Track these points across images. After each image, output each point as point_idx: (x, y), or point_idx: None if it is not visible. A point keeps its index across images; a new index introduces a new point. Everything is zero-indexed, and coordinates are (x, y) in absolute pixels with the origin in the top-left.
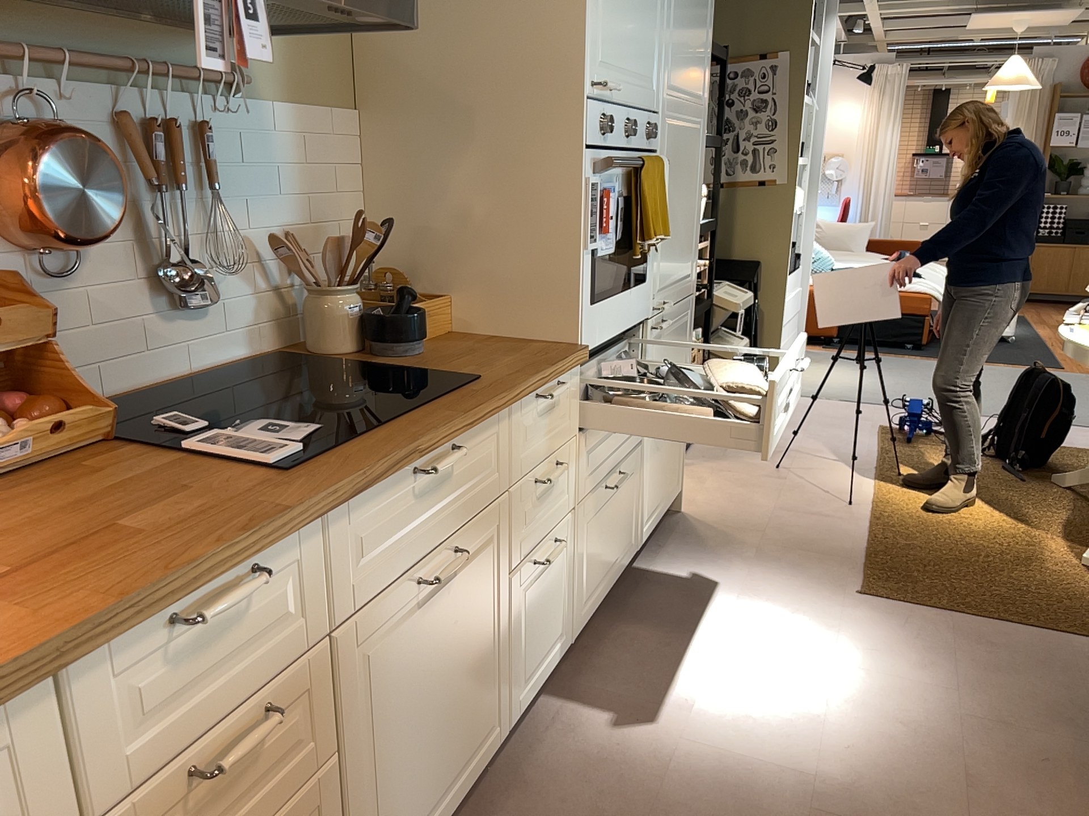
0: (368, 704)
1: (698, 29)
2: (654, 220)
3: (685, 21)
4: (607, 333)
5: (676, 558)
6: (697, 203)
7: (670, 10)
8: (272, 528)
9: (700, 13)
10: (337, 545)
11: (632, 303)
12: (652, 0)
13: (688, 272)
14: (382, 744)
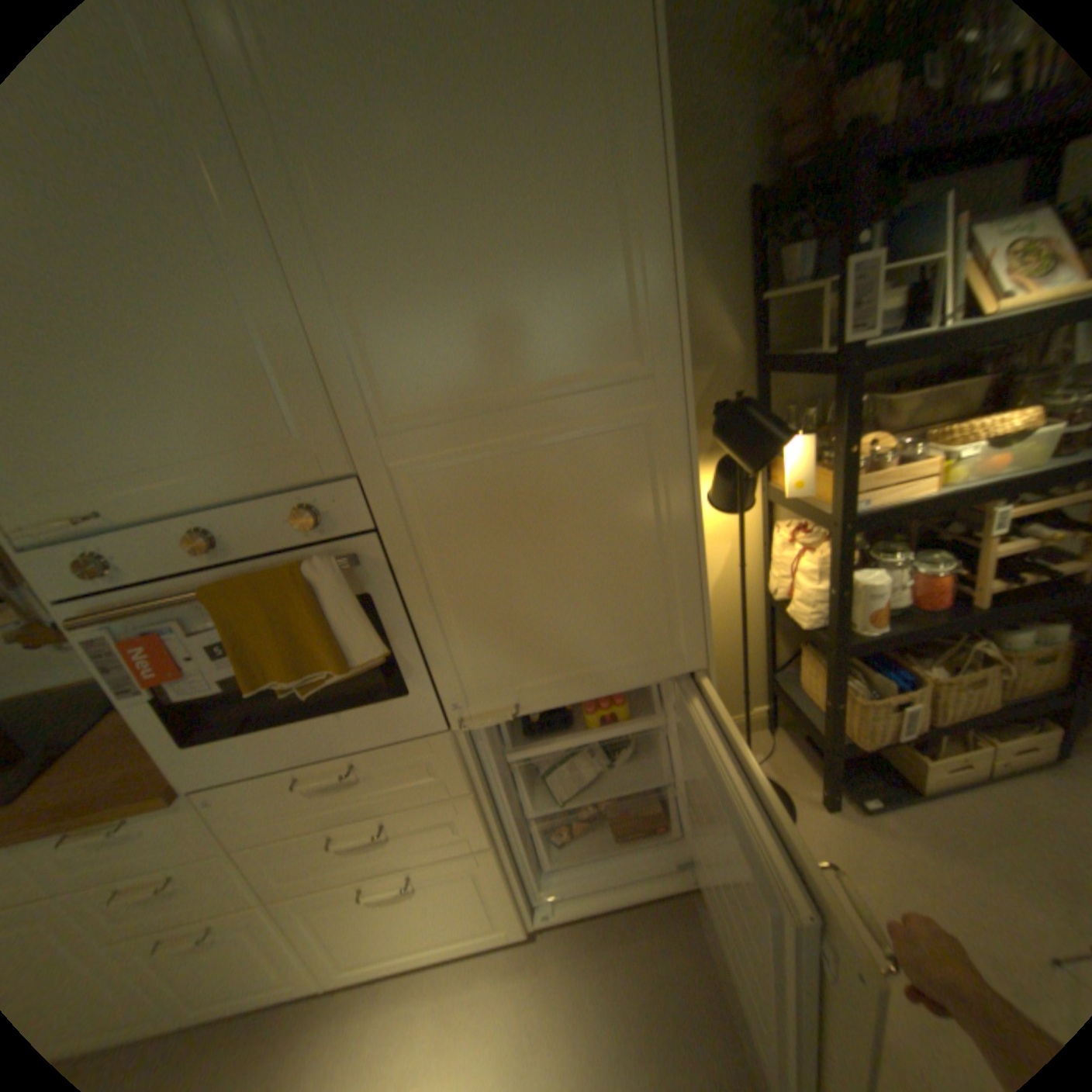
0: None
1: (530, 244)
2: (264, 662)
3: (423, 268)
4: (259, 768)
5: (604, 980)
6: (666, 544)
7: (304, 293)
8: None
9: (523, 206)
10: None
11: (345, 728)
12: (199, 317)
13: (640, 651)
14: None
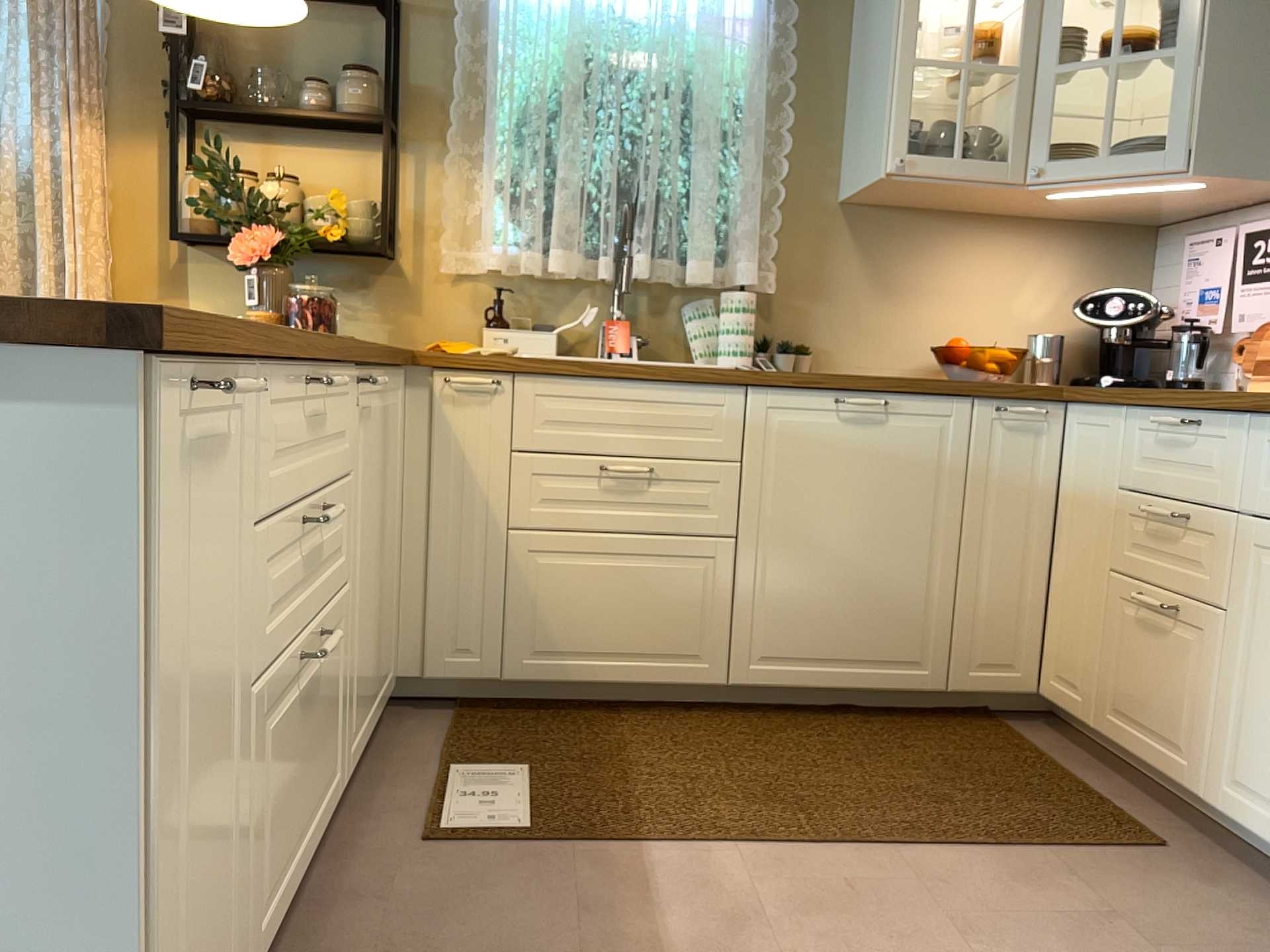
0: (1262, 611)
1: None
2: None
3: None
4: None
5: None
6: None
7: None
8: (1203, 398)
9: None
10: (1261, 451)
11: None
12: None
13: None
14: (1267, 667)
